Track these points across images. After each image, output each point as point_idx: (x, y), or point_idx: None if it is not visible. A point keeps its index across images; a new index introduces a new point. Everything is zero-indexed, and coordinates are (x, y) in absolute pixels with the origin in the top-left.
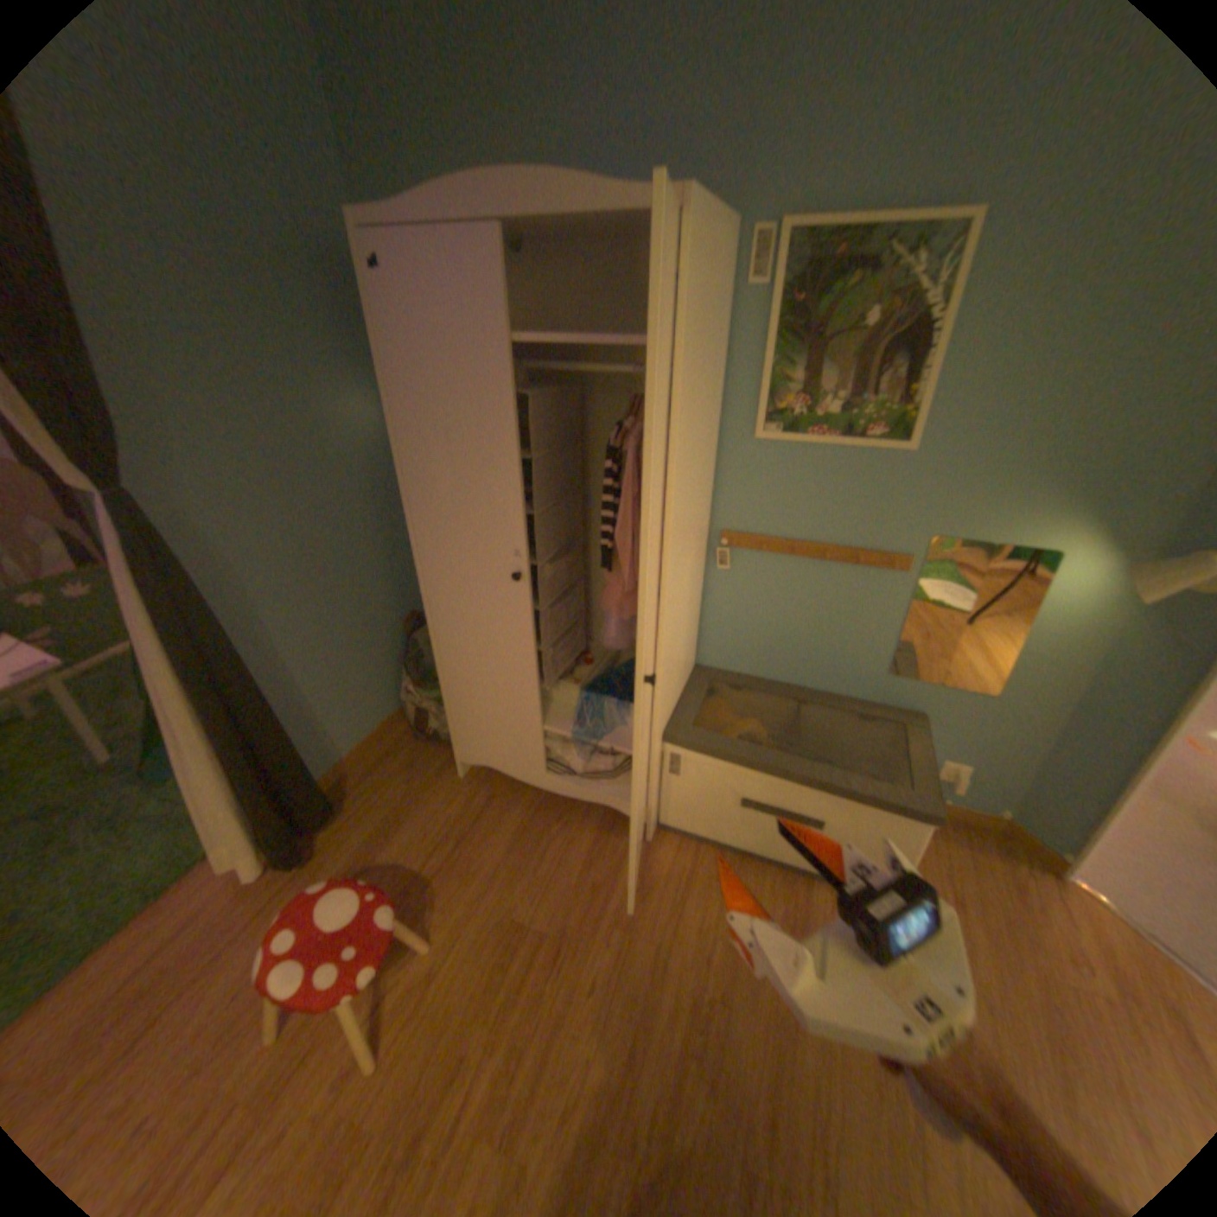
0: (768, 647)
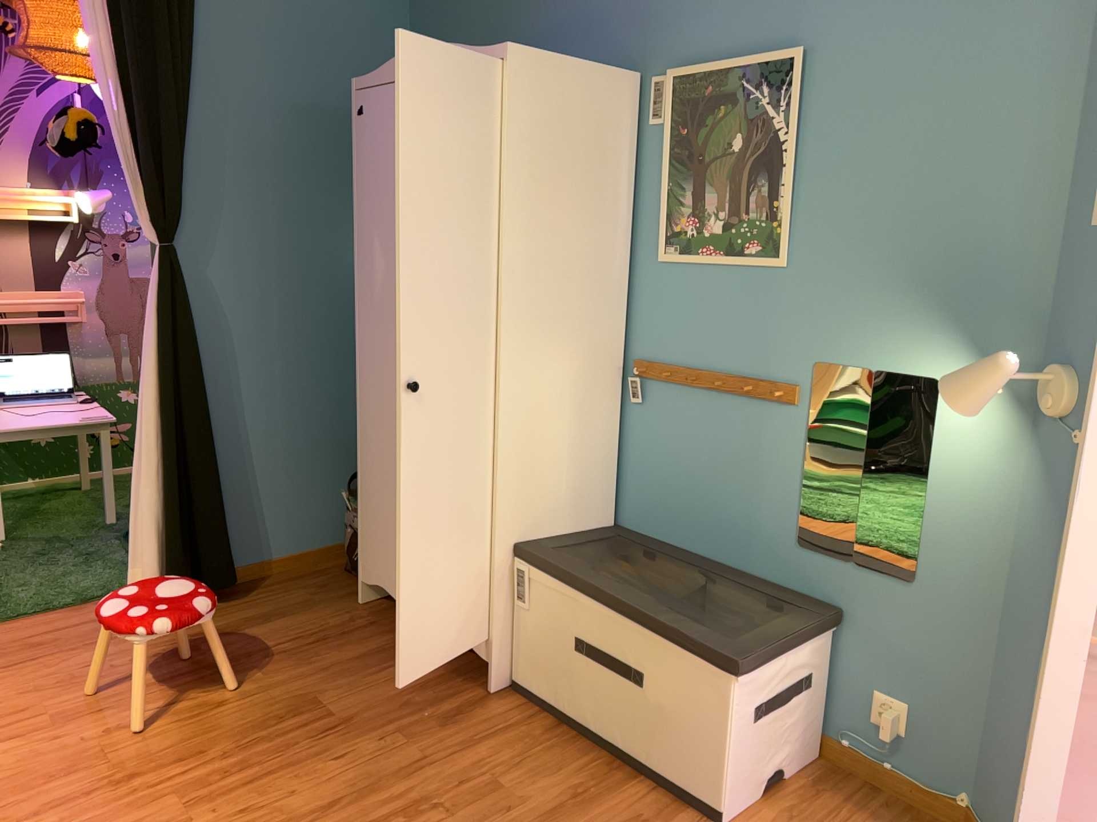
0: (681, 504)
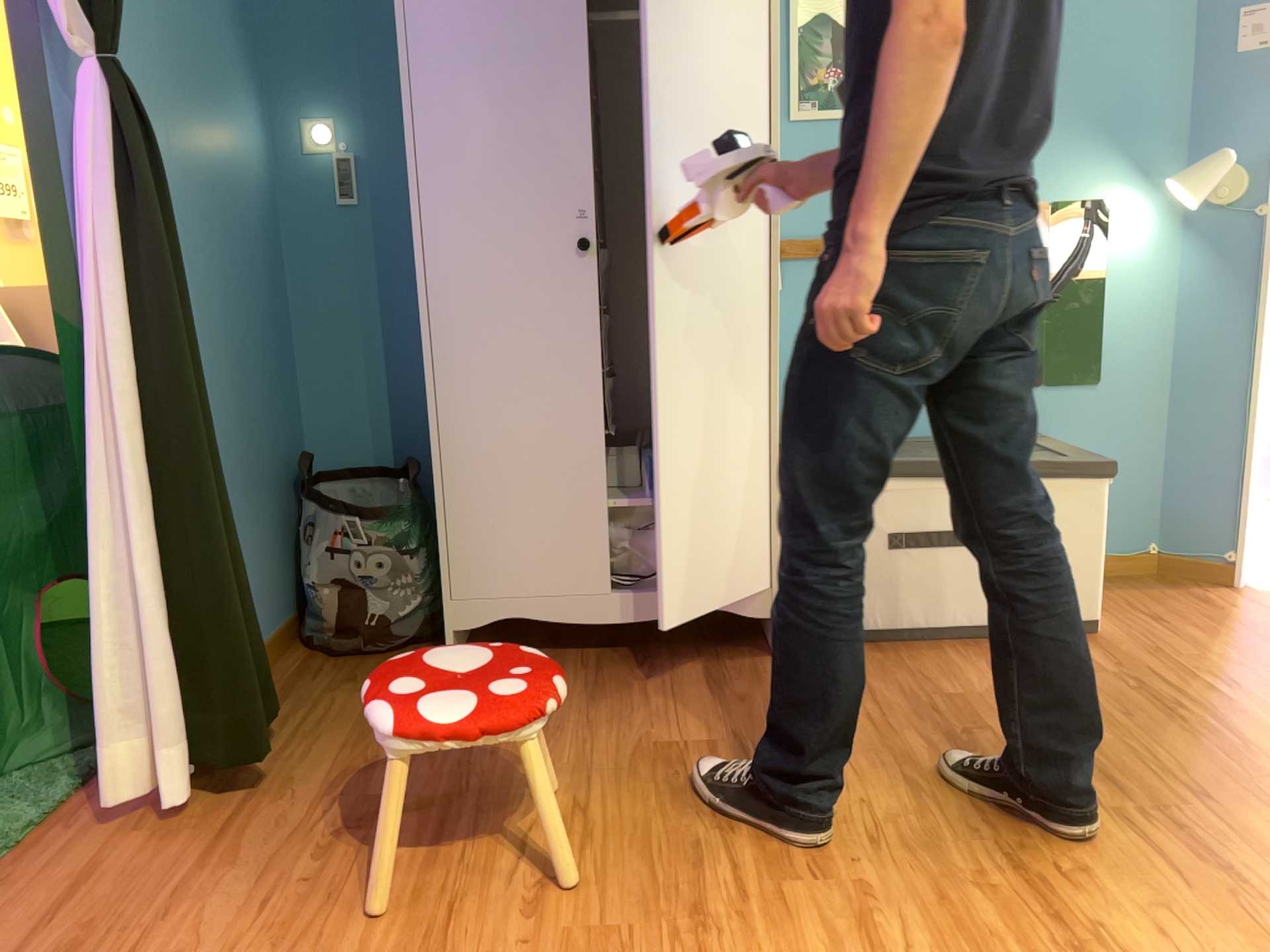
0: None
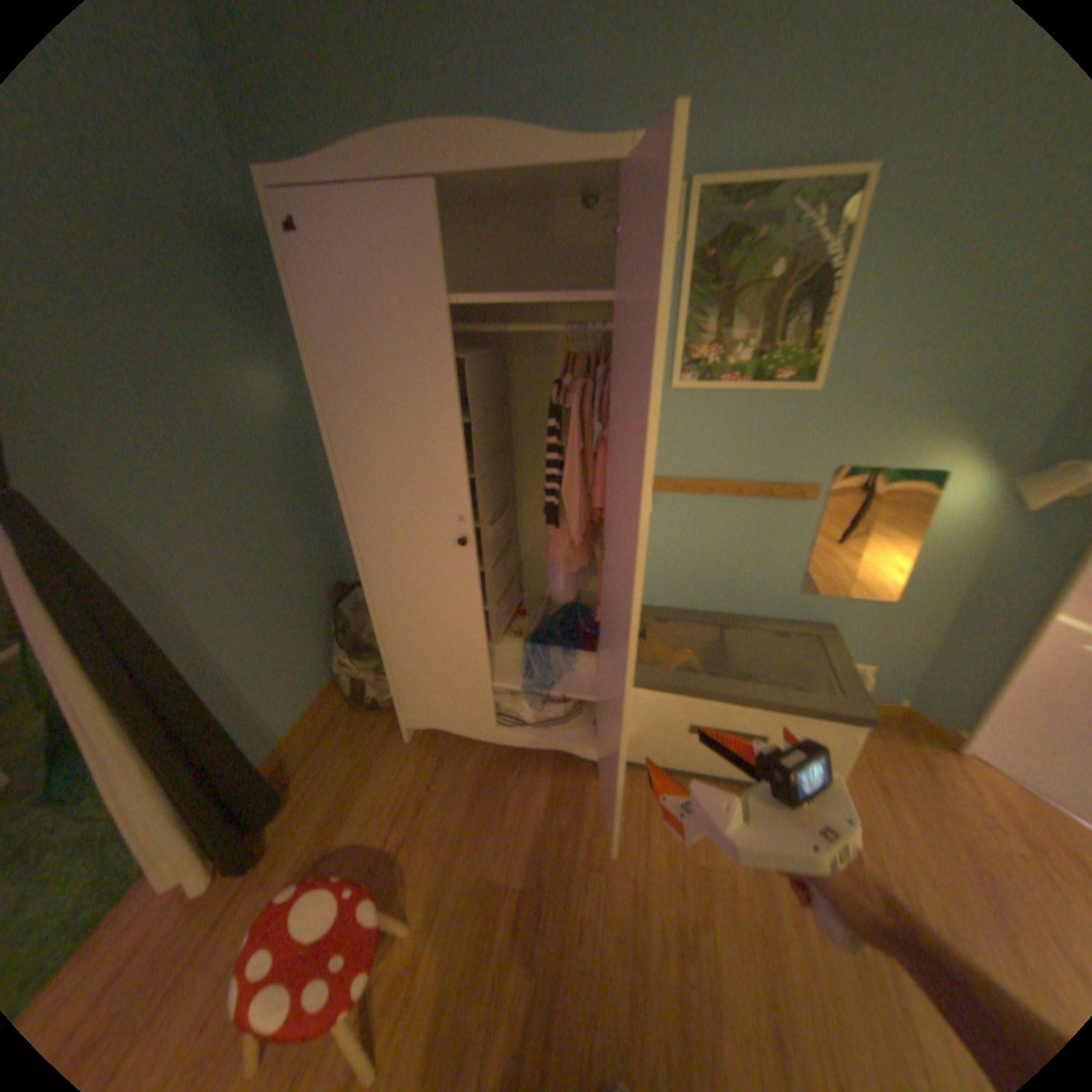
0: (691, 580)
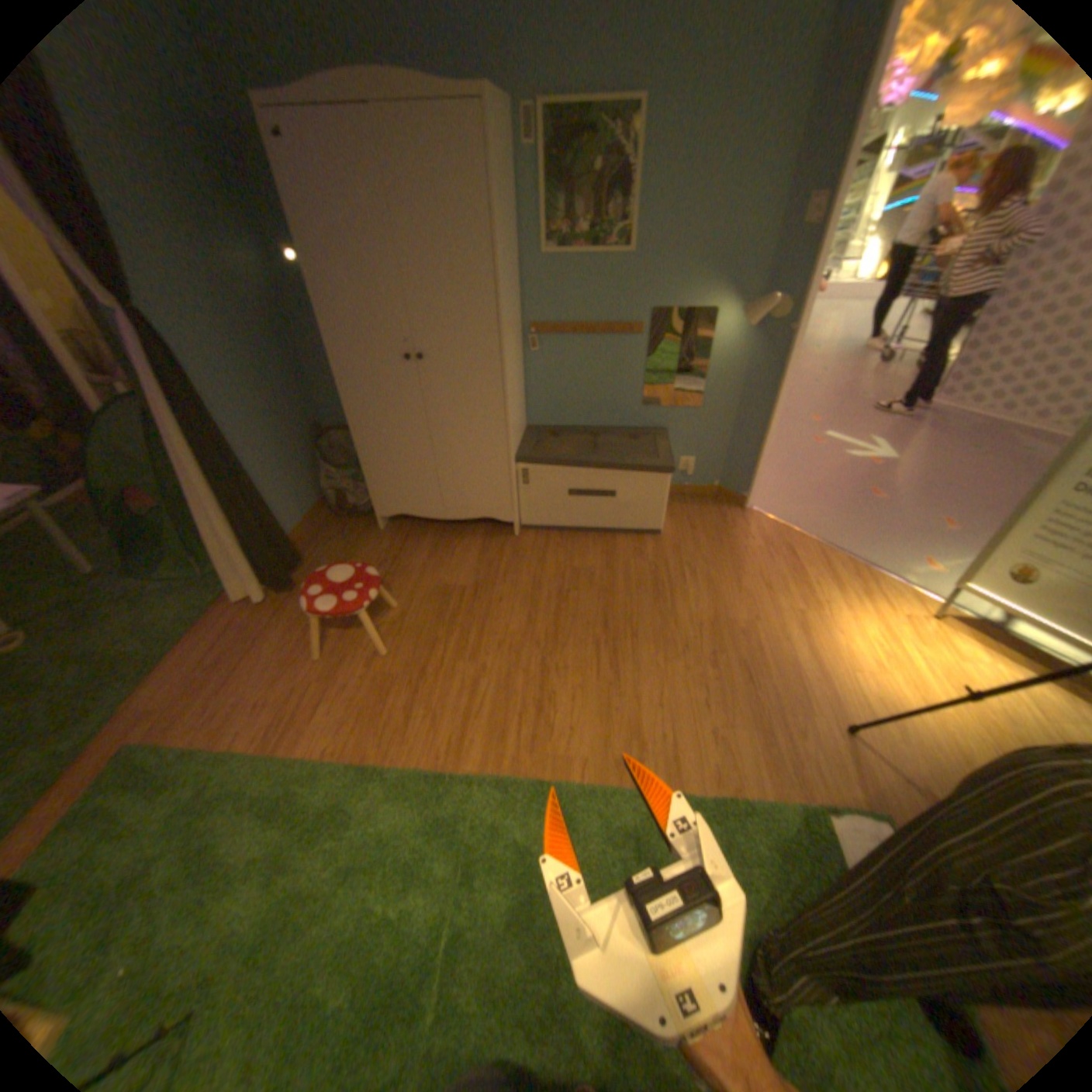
0: (570, 403)
